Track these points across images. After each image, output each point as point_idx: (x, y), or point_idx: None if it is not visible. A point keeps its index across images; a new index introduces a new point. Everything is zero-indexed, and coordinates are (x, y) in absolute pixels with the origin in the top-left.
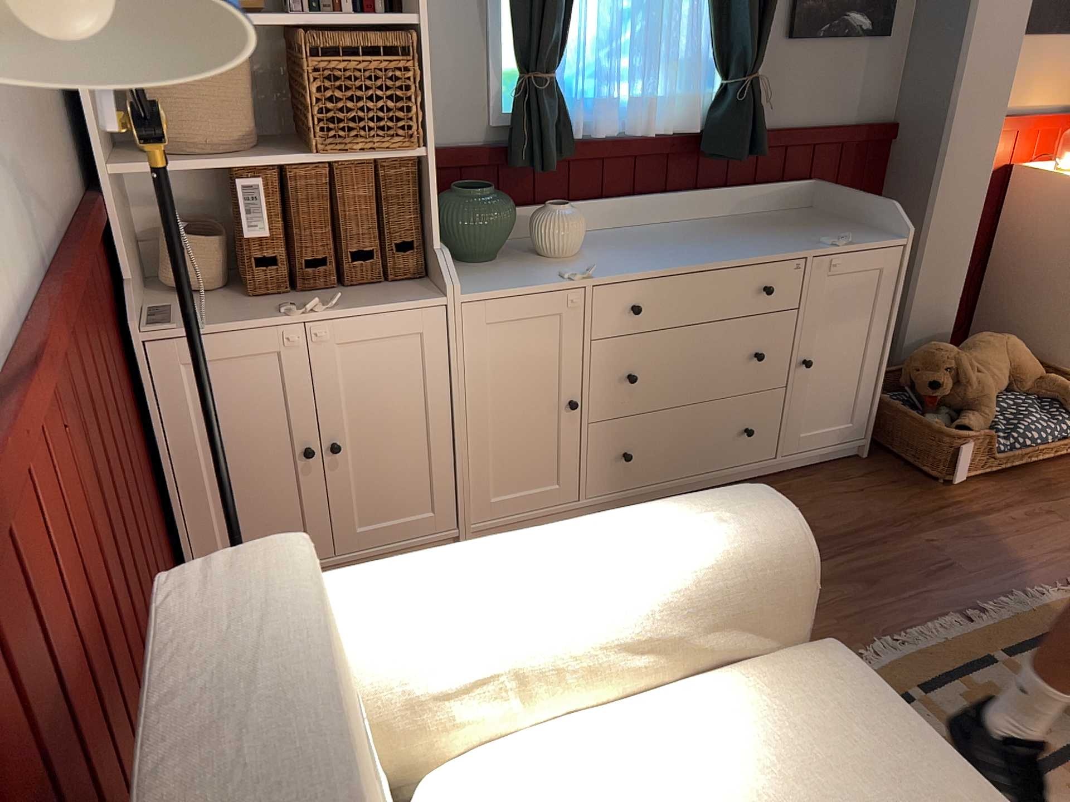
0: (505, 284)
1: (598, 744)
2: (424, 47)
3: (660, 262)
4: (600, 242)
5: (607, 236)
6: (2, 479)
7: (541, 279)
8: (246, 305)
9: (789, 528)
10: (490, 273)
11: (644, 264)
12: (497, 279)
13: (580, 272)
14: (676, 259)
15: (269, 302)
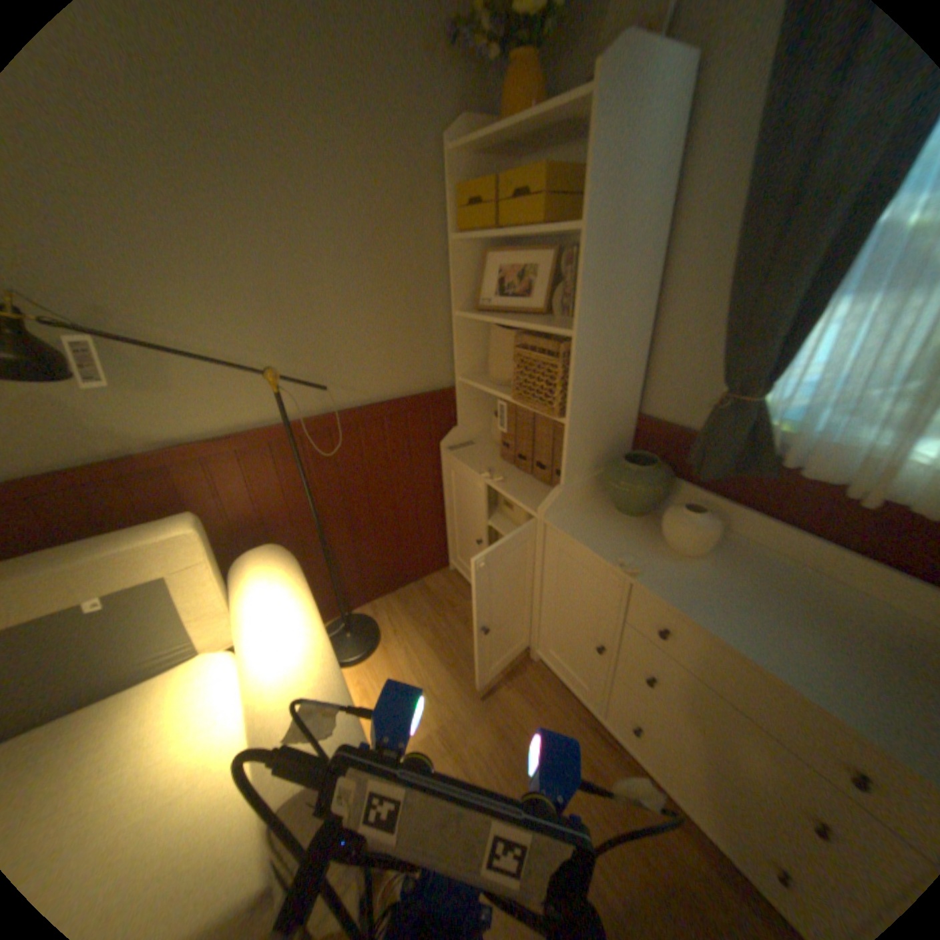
0: (584, 533)
1: (218, 720)
2: (578, 351)
3: (731, 621)
4: (755, 567)
5: (783, 569)
6: (196, 464)
7: (610, 548)
8: (492, 459)
9: (283, 795)
10: (604, 521)
11: (710, 609)
12: (595, 527)
13: (642, 567)
14: (754, 635)
15: (500, 463)
